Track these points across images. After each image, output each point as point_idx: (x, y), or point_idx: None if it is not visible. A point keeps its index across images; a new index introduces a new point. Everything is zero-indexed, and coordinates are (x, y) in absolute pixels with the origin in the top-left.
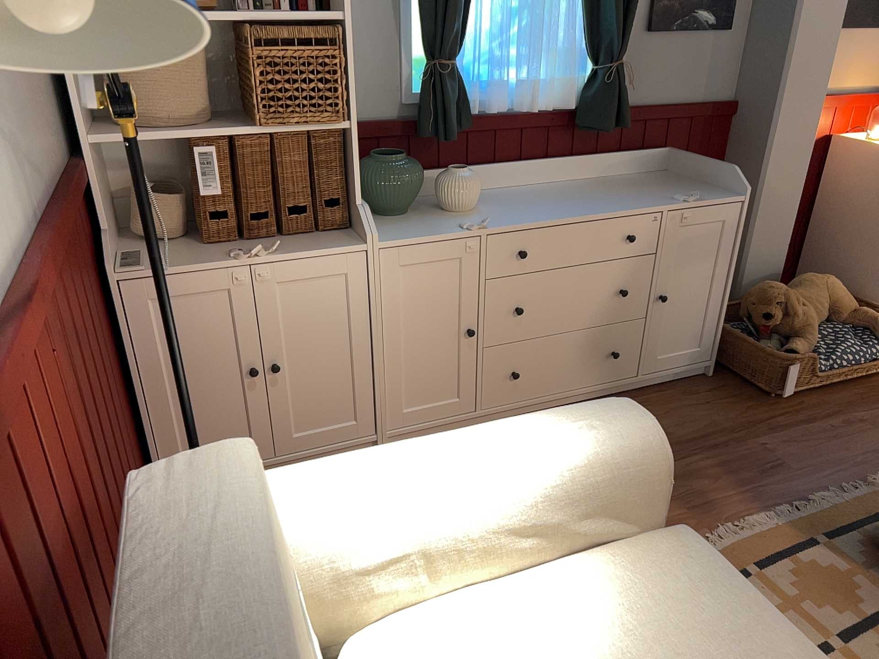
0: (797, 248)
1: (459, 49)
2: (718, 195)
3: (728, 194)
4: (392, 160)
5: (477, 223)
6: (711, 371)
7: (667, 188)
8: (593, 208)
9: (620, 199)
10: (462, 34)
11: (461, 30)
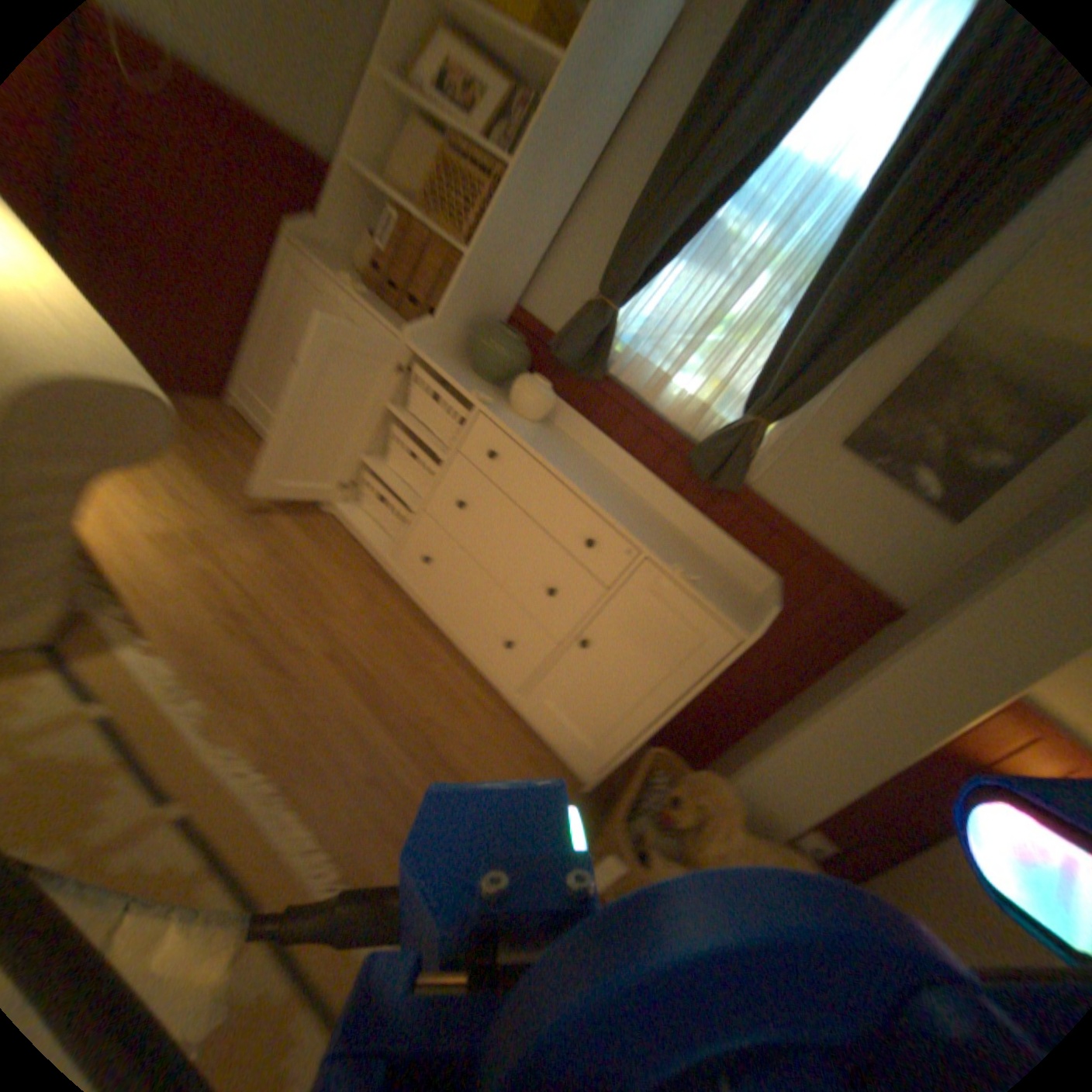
0: (855, 853)
1: (637, 313)
2: (726, 611)
3: (741, 624)
4: (503, 332)
5: (490, 406)
6: (597, 794)
7: (703, 574)
8: (594, 493)
9: (636, 523)
10: (637, 291)
11: (635, 283)
